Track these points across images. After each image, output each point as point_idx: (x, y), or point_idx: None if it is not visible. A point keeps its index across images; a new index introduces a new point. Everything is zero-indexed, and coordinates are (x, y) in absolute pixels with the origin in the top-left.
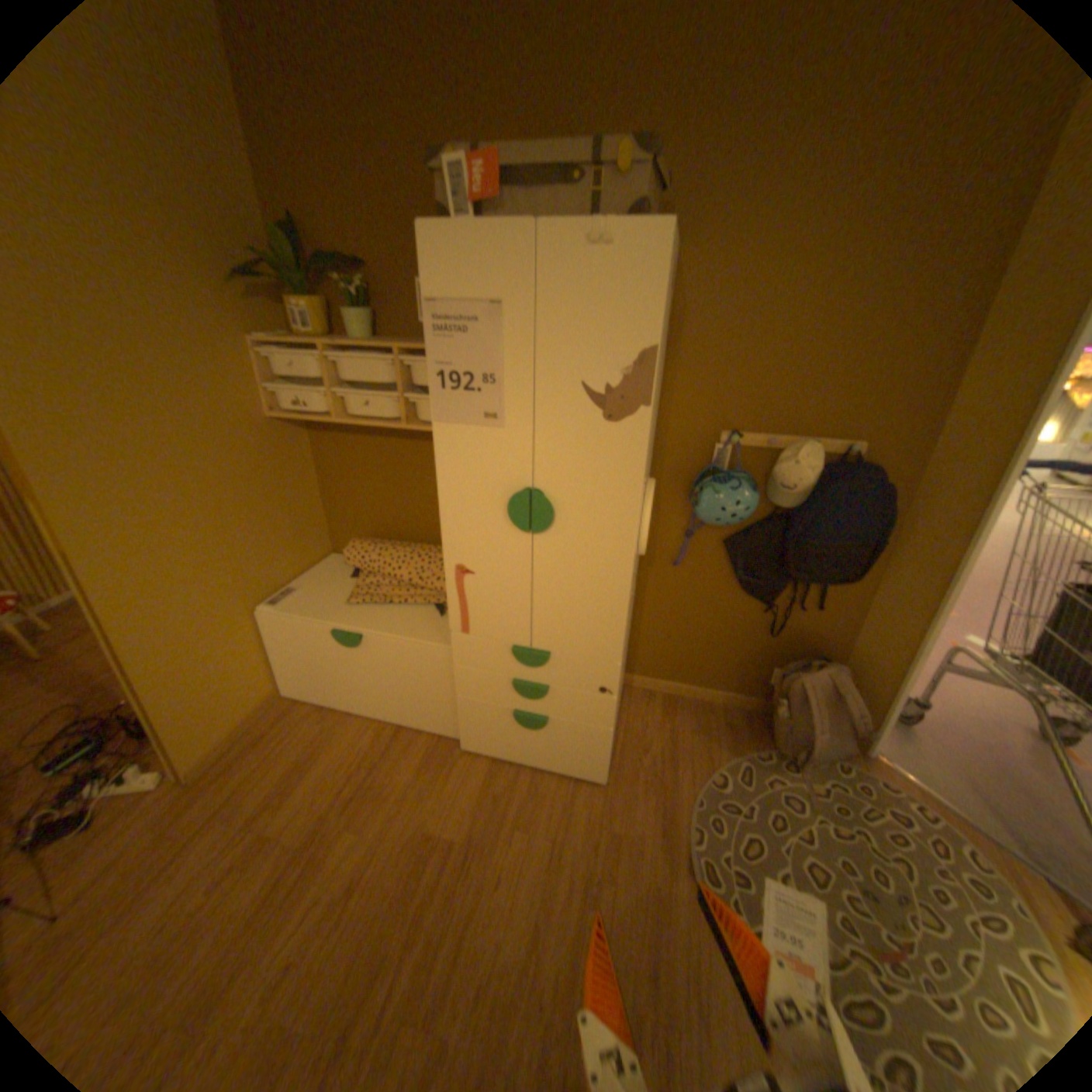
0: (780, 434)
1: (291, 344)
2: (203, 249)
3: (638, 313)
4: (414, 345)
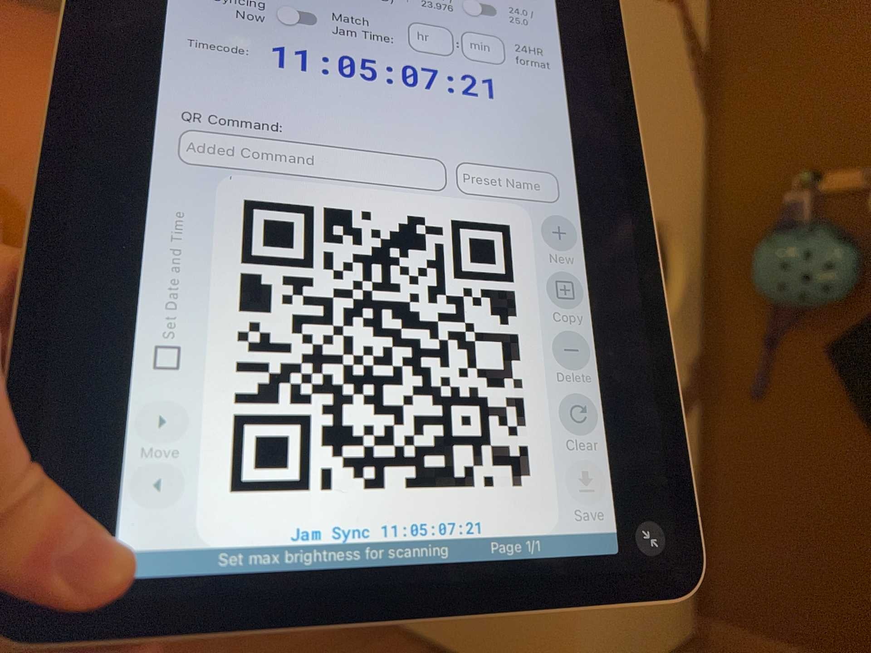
0: None
1: None
2: None
3: None
4: None
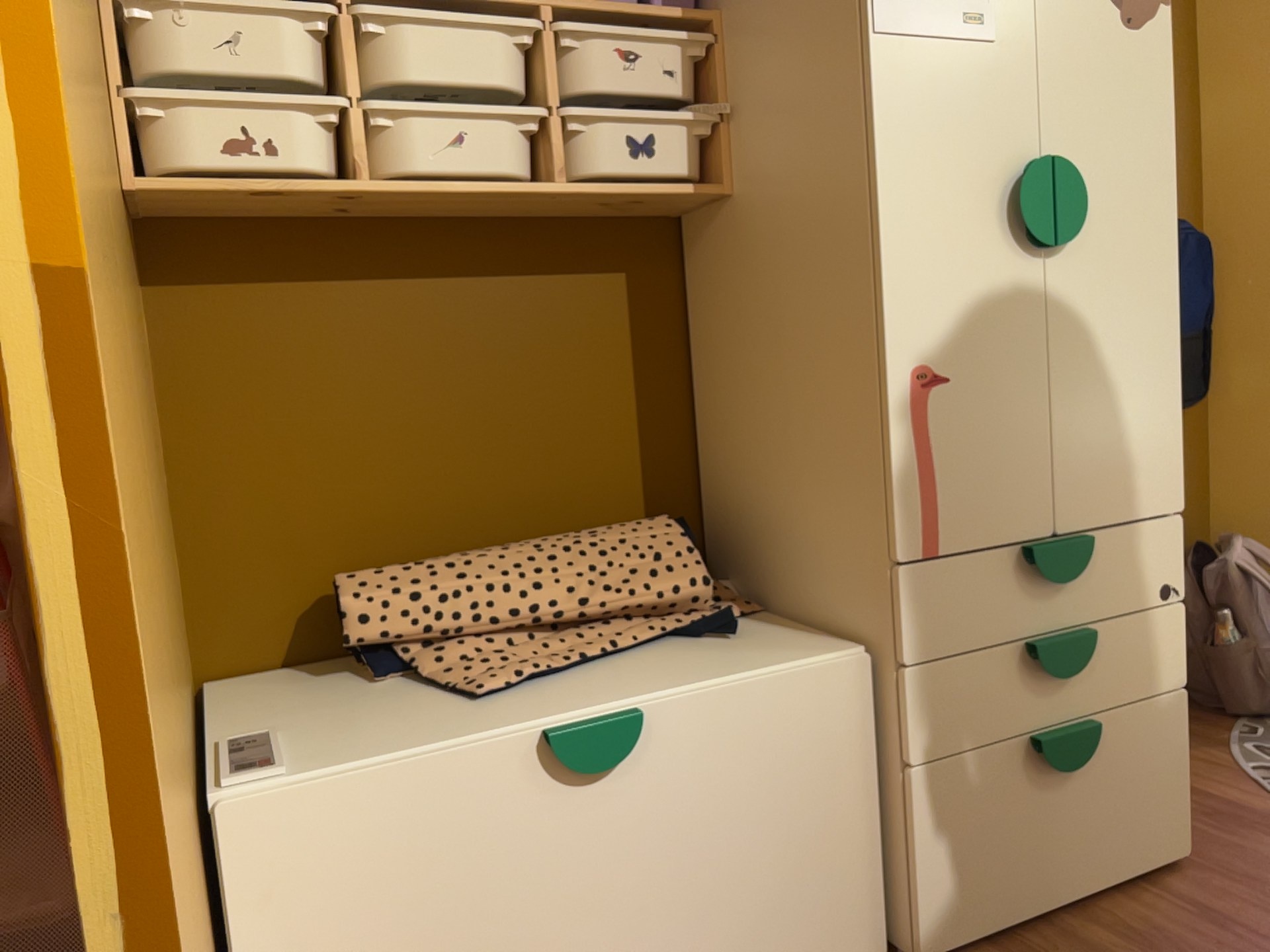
0: None
1: None
2: None
3: None
4: (591, 1)
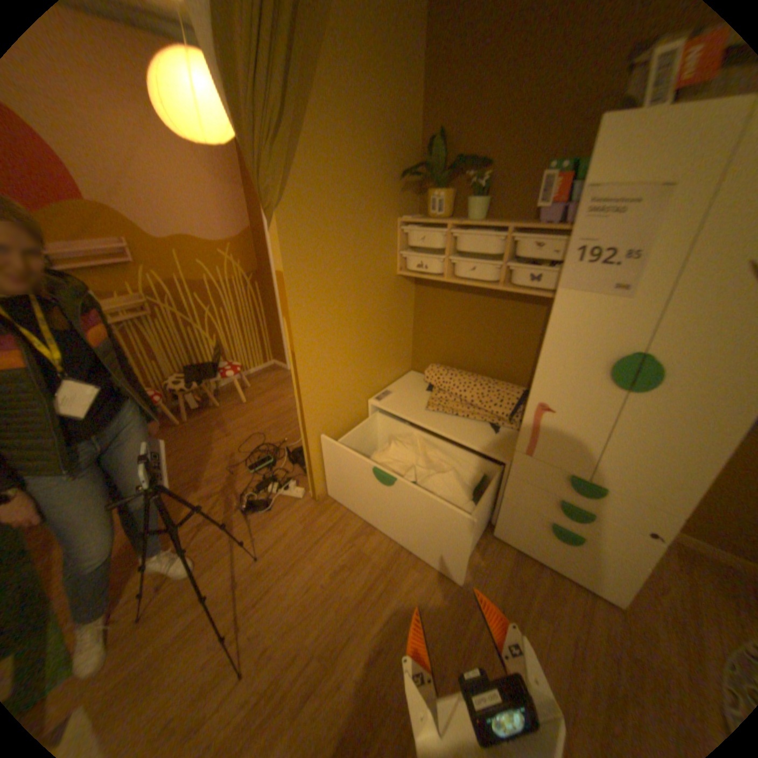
0: None
1: (428, 224)
2: (388, 158)
3: None
4: (528, 224)
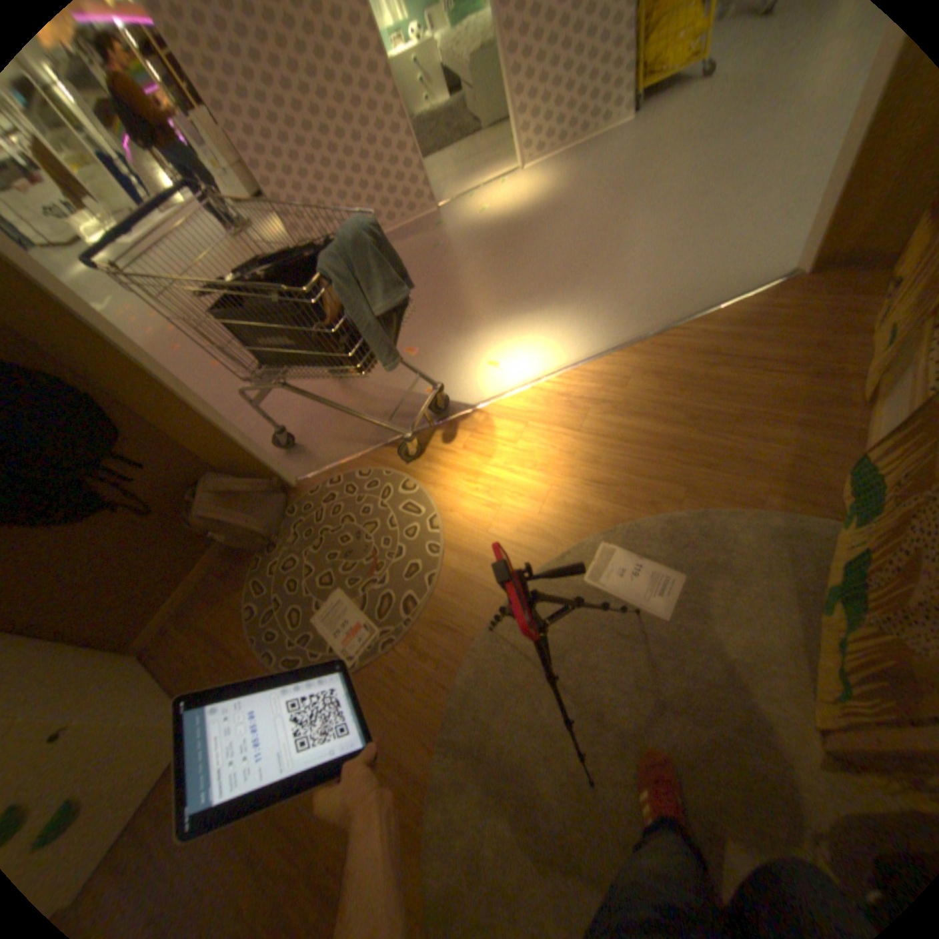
0: None
1: None
2: None
3: None
4: None
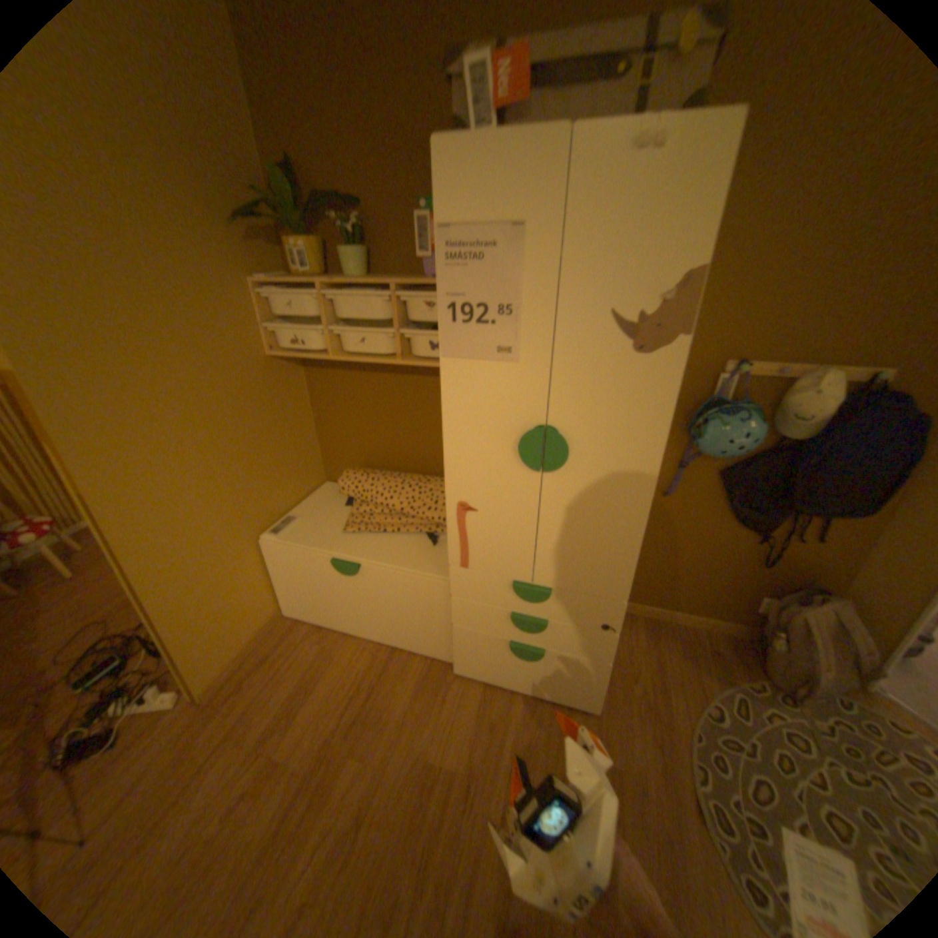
0: (793, 362)
1: (291, 283)
2: (206, 190)
3: (688, 227)
4: (412, 279)
